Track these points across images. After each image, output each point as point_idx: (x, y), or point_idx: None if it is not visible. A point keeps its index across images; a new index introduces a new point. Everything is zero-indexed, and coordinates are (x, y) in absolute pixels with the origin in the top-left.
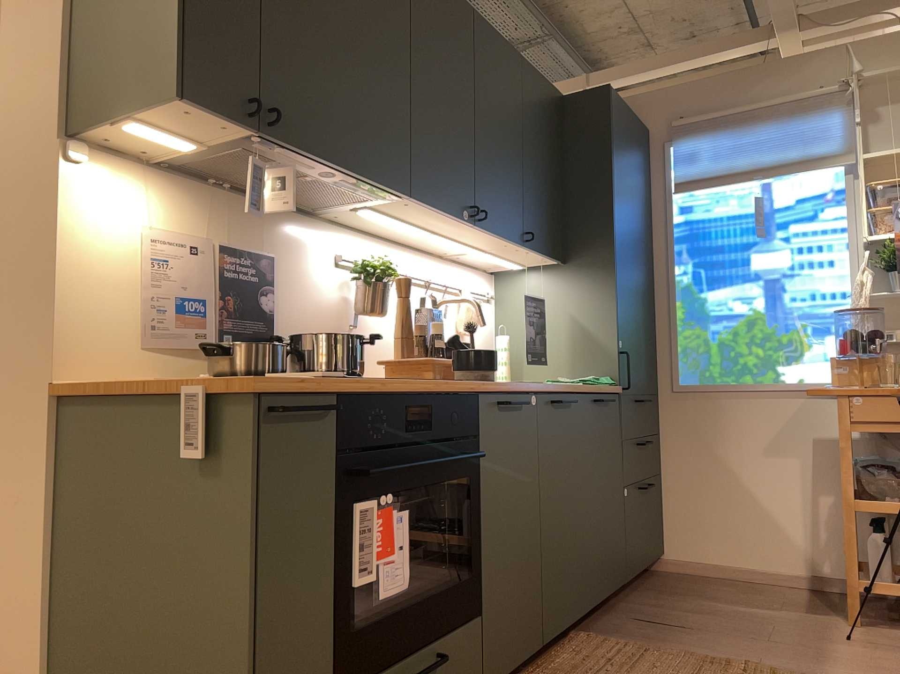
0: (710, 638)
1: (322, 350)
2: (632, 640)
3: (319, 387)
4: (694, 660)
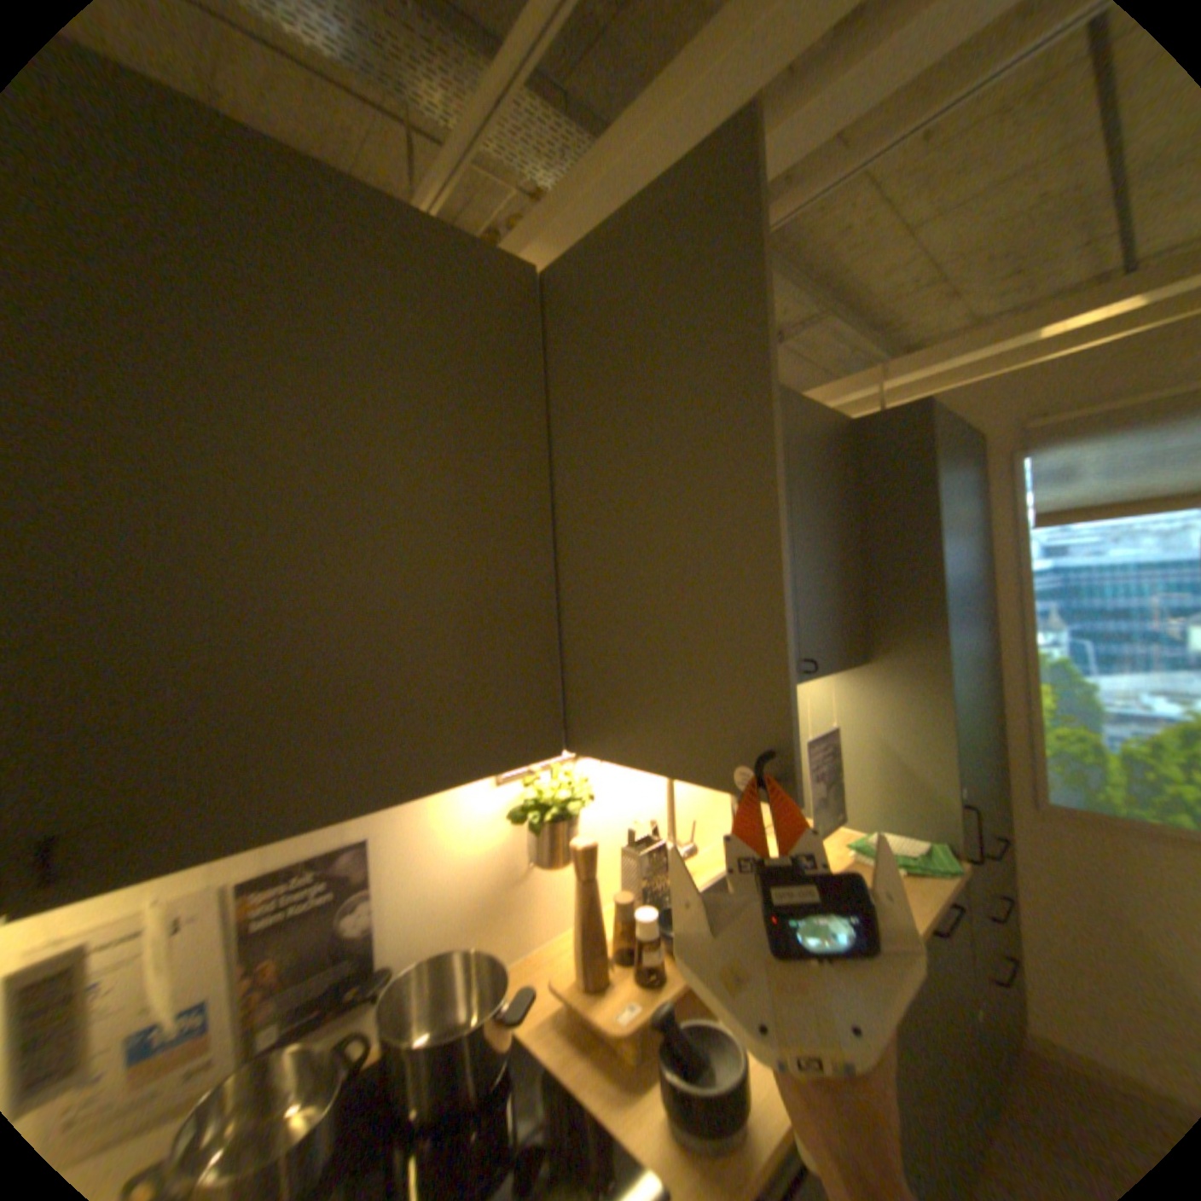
0: None
1: (417, 1060)
2: None
3: None
4: None
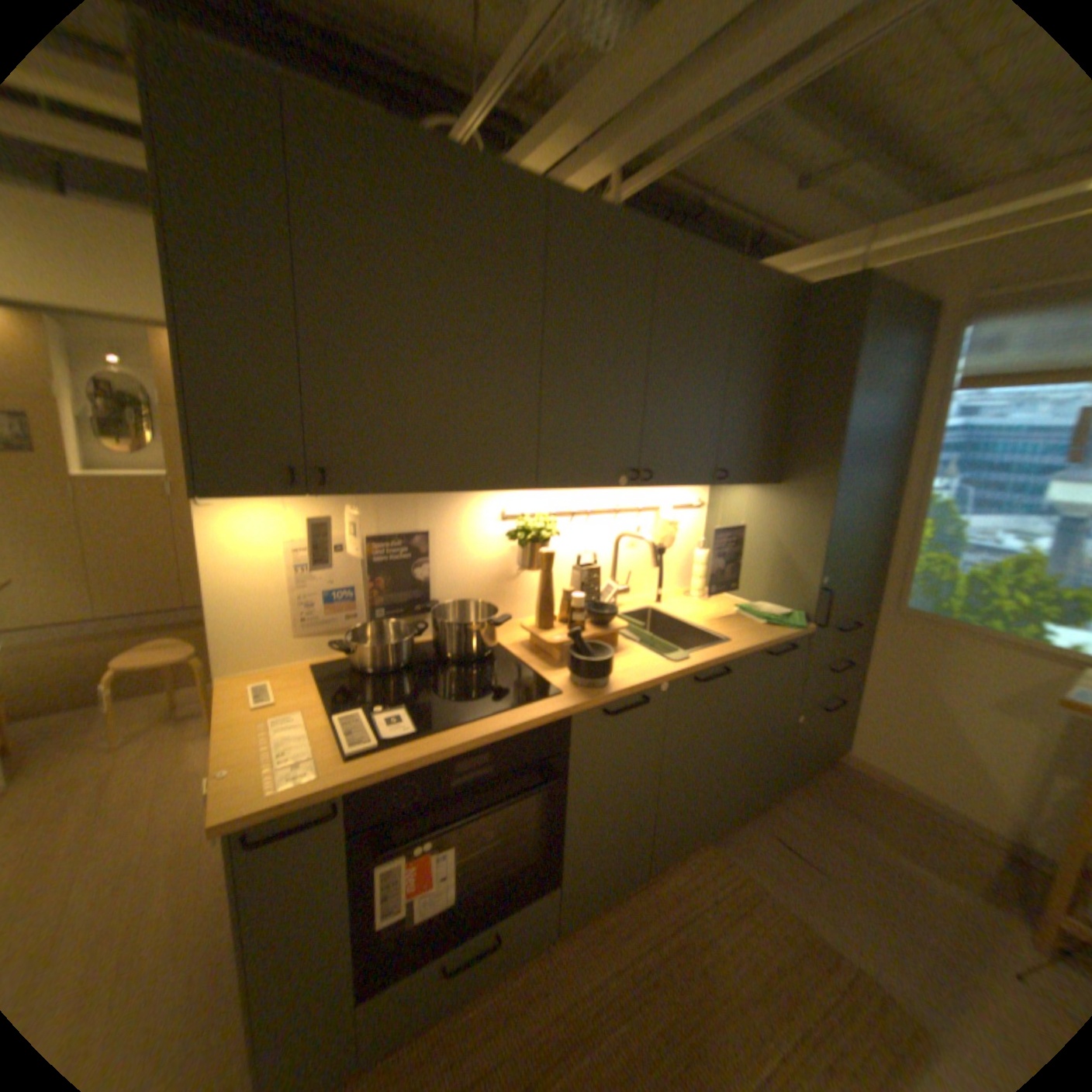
0: (840, 906)
1: (449, 632)
2: (757, 876)
3: (313, 800)
4: (802, 940)
